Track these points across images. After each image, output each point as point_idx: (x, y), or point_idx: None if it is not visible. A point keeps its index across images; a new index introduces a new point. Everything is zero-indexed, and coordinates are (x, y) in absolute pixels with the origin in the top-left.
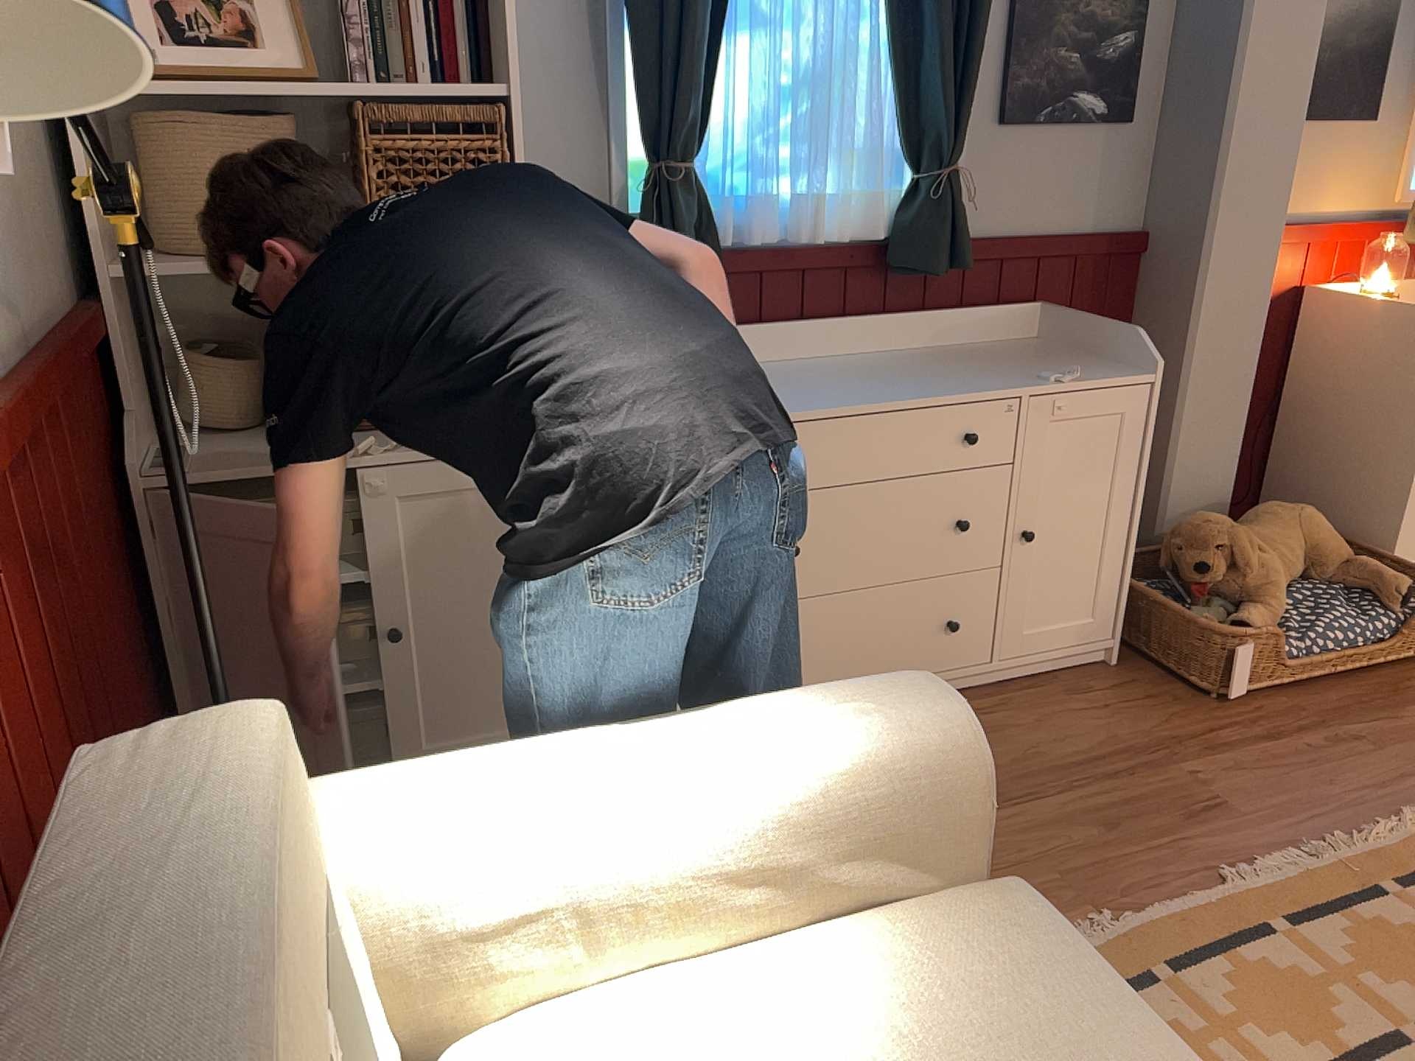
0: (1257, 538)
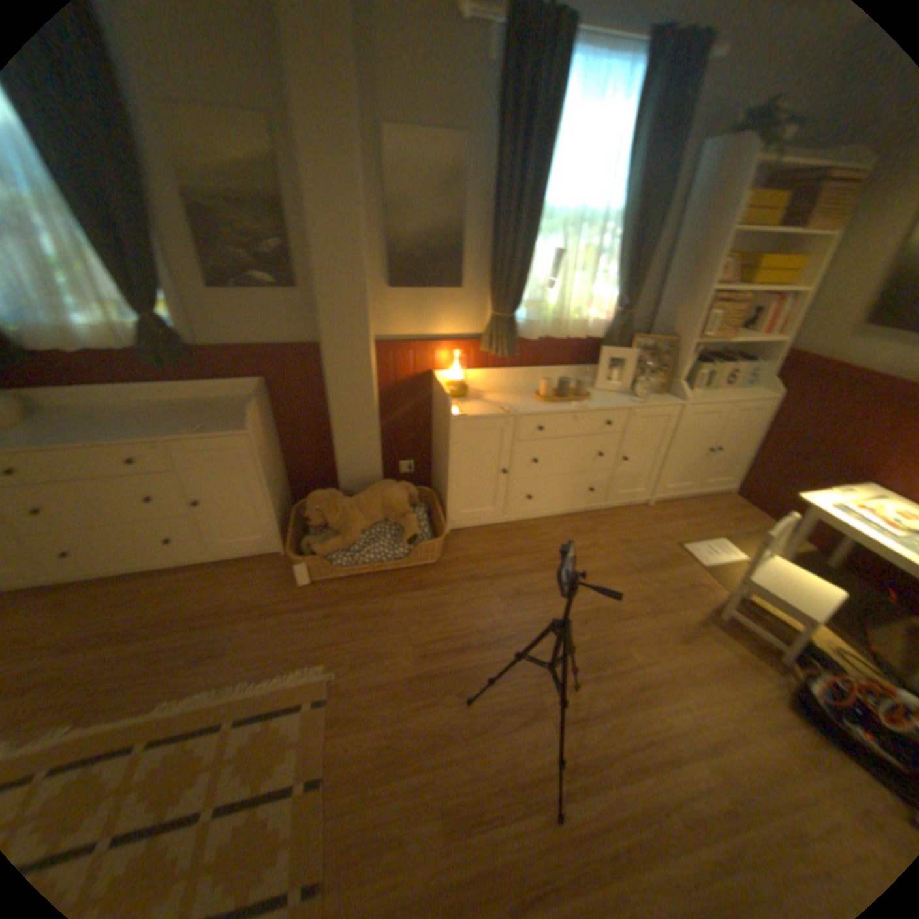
0: (356, 503)
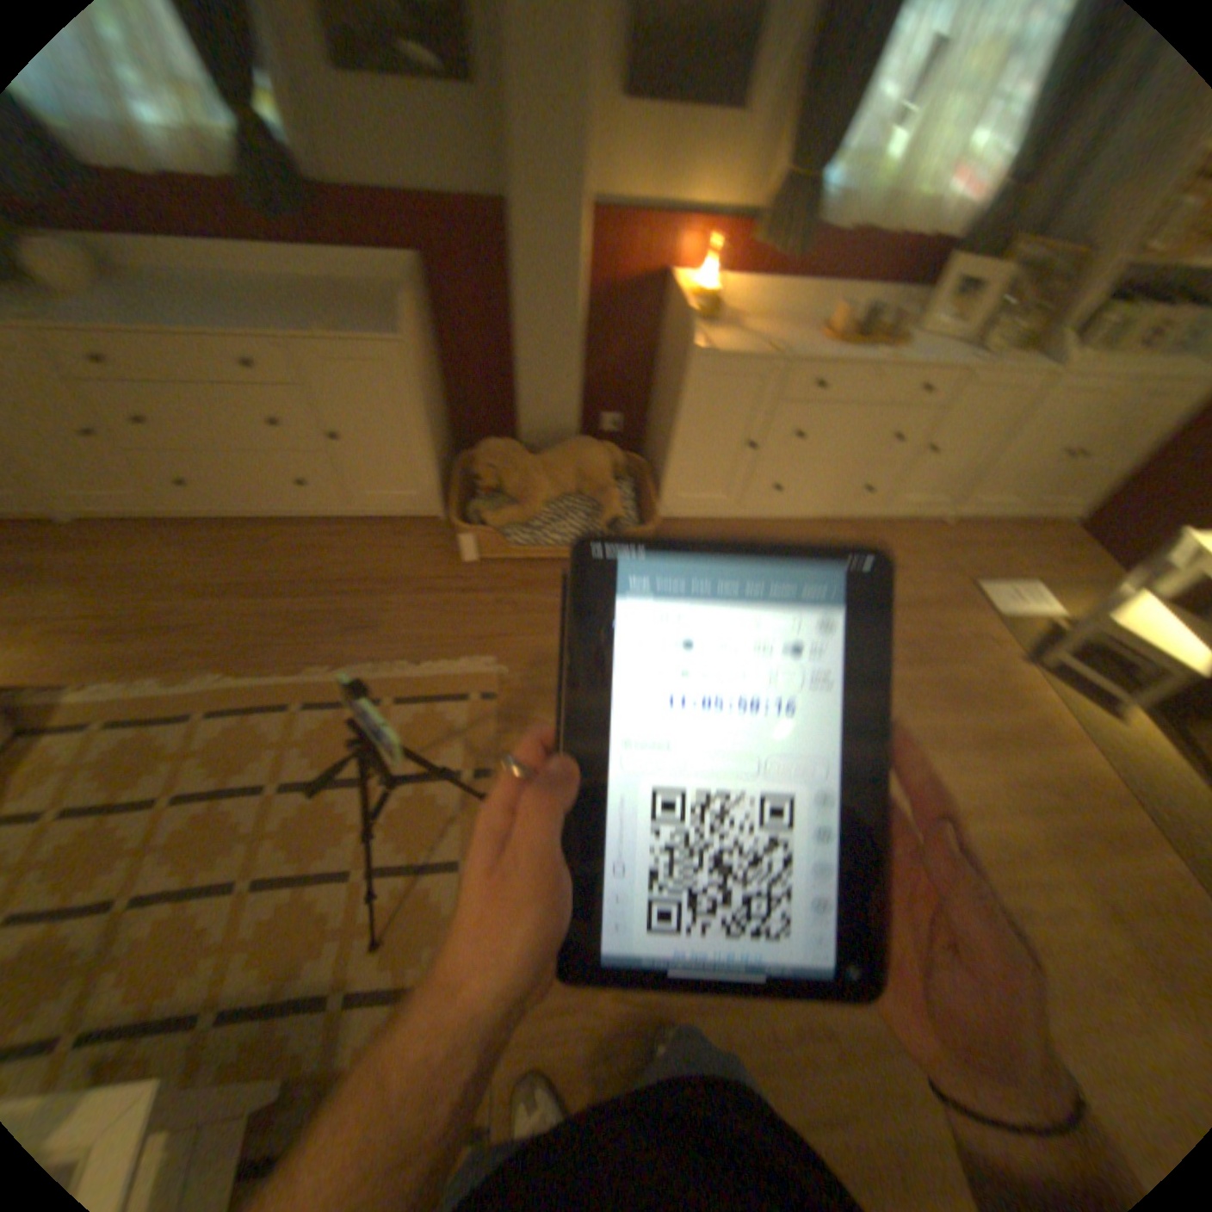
0: (542, 465)
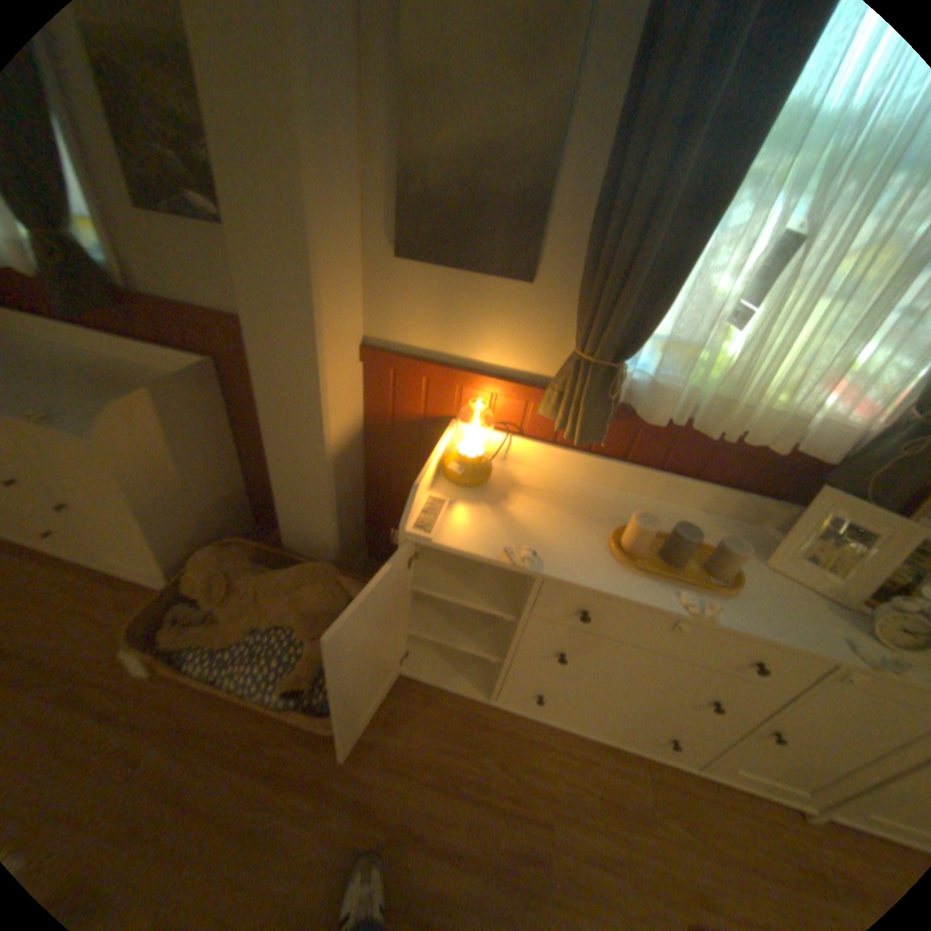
0: (258, 587)
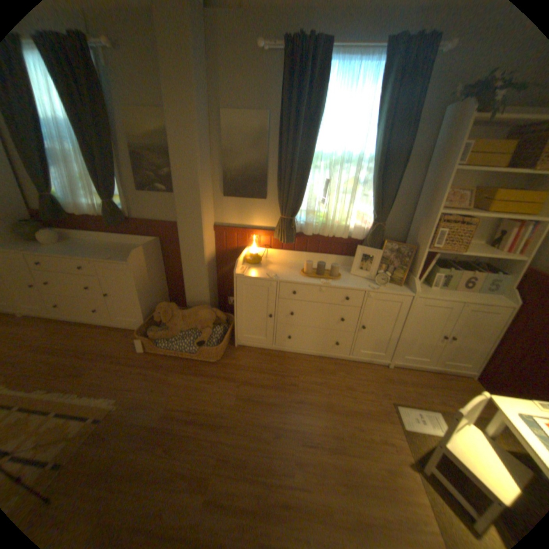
0: (182, 314)
